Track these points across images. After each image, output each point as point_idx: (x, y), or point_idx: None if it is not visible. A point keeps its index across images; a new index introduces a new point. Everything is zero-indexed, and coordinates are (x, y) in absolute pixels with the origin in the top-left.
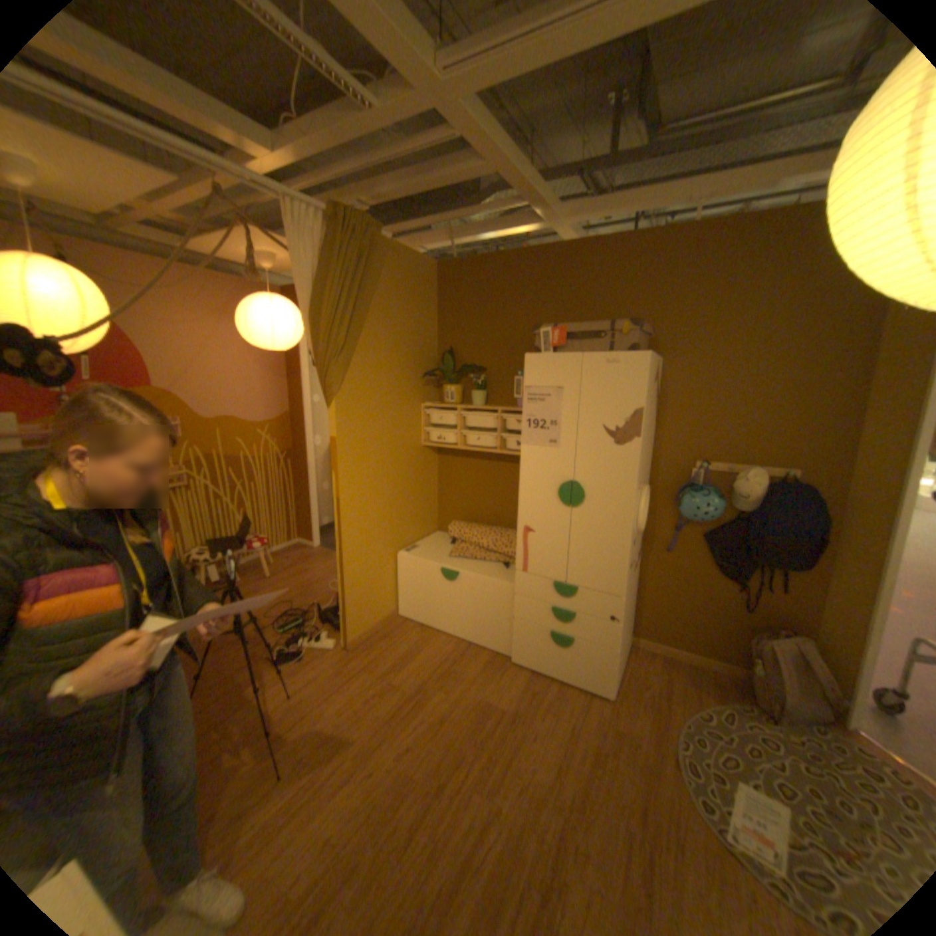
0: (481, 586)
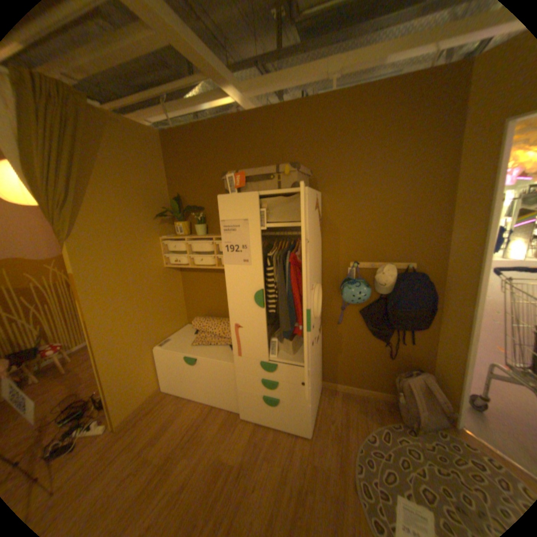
0: (213, 367)
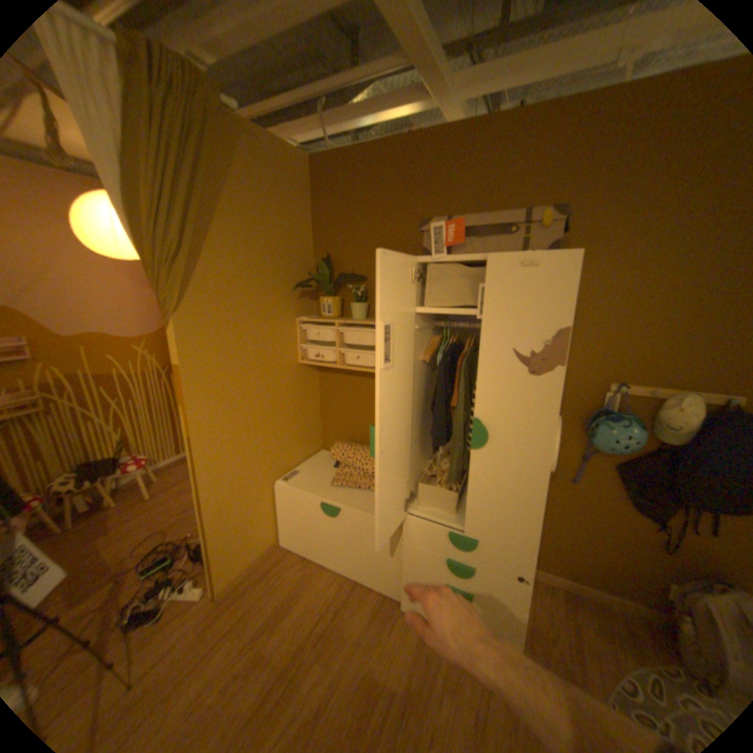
0: (365, 524)
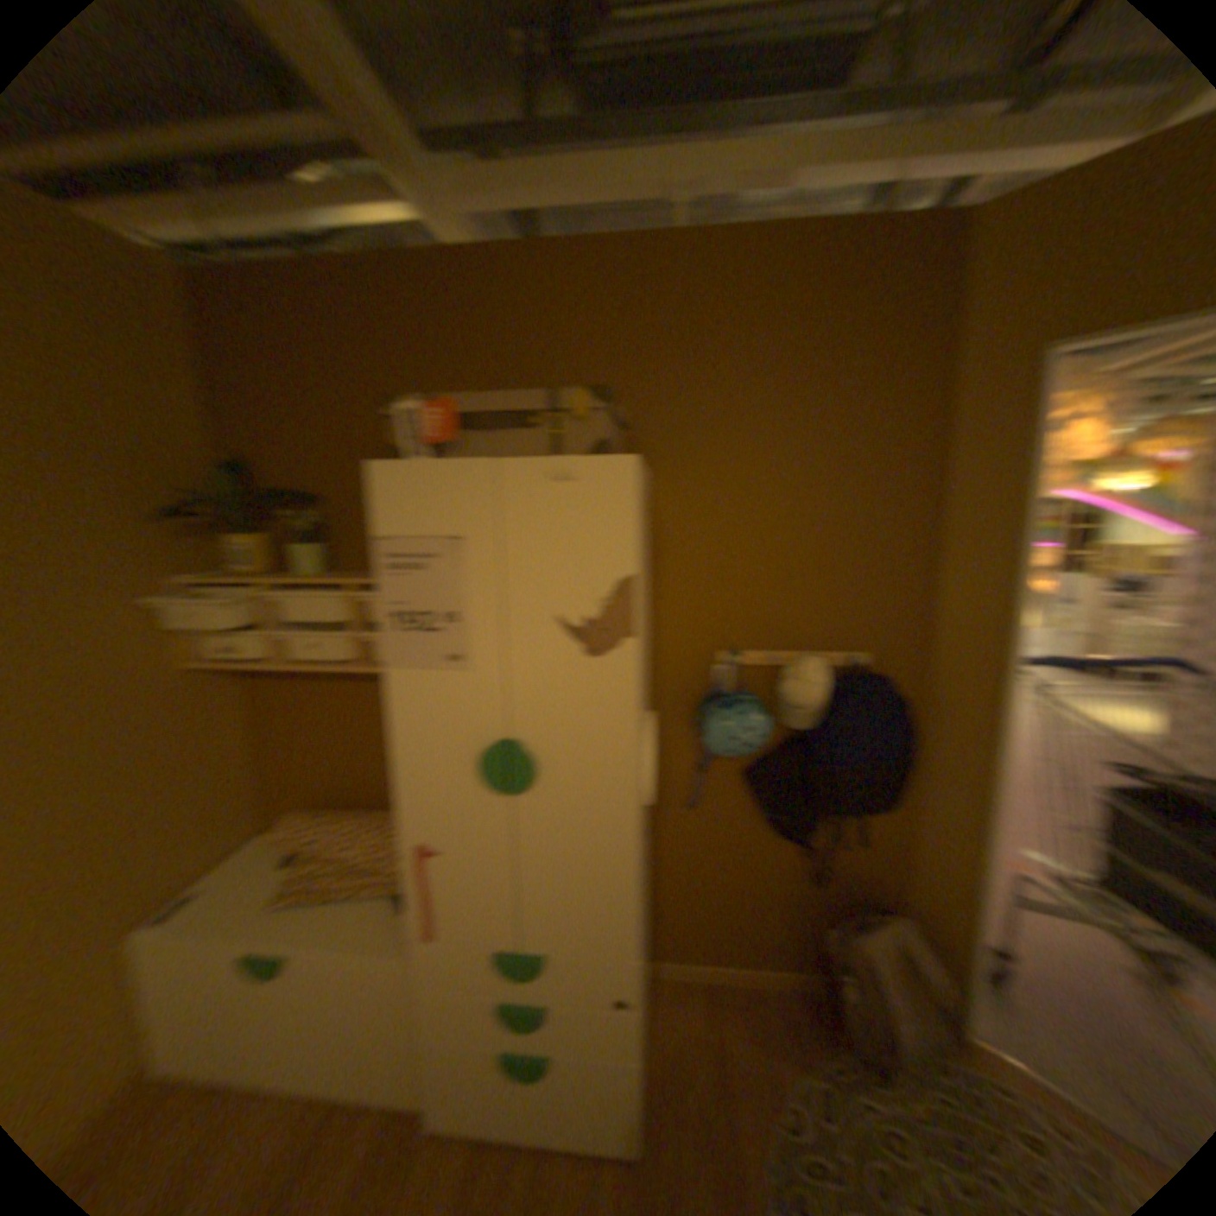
0: (334, 981)
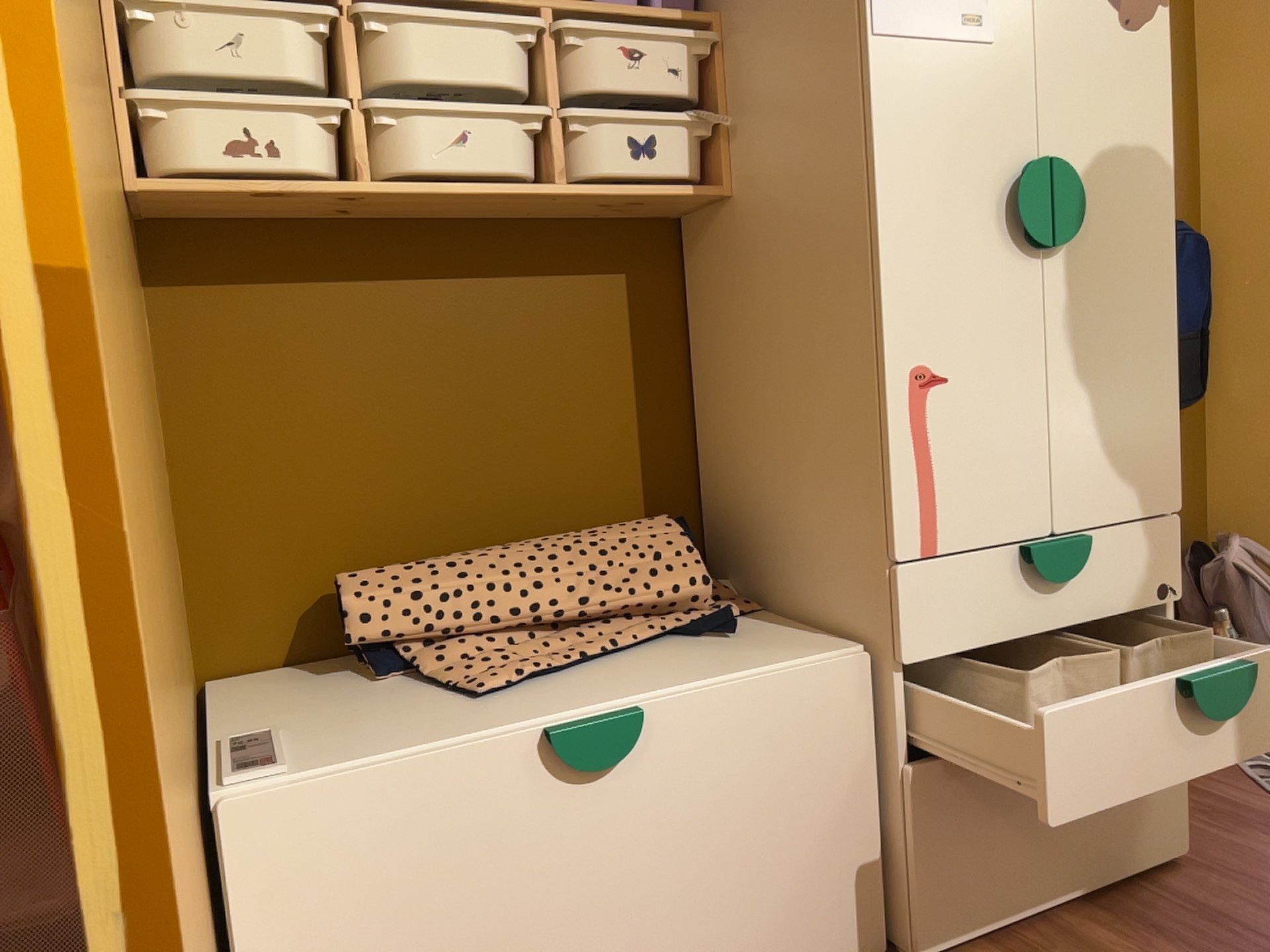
0: (747, 717)
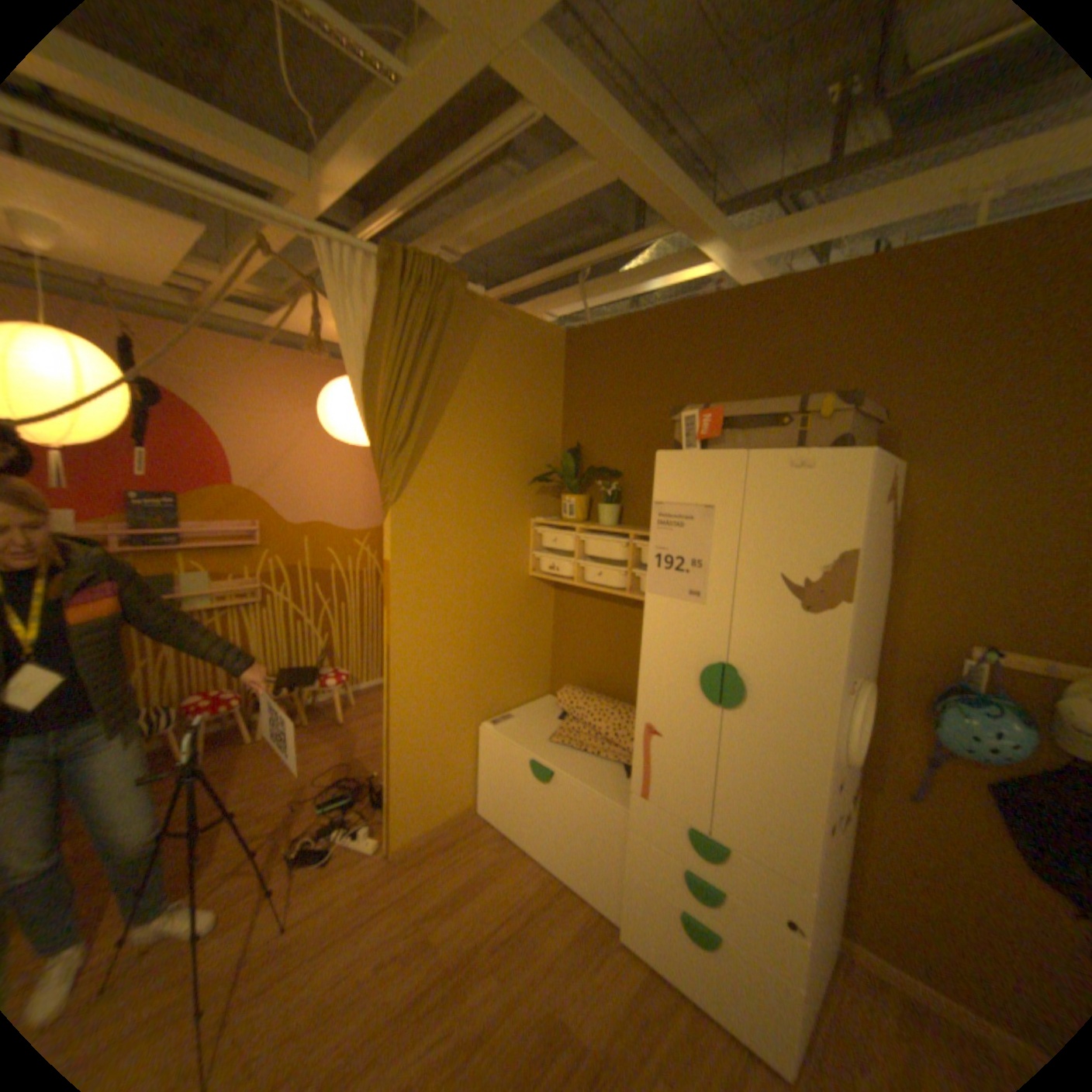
0: (583, 801)
